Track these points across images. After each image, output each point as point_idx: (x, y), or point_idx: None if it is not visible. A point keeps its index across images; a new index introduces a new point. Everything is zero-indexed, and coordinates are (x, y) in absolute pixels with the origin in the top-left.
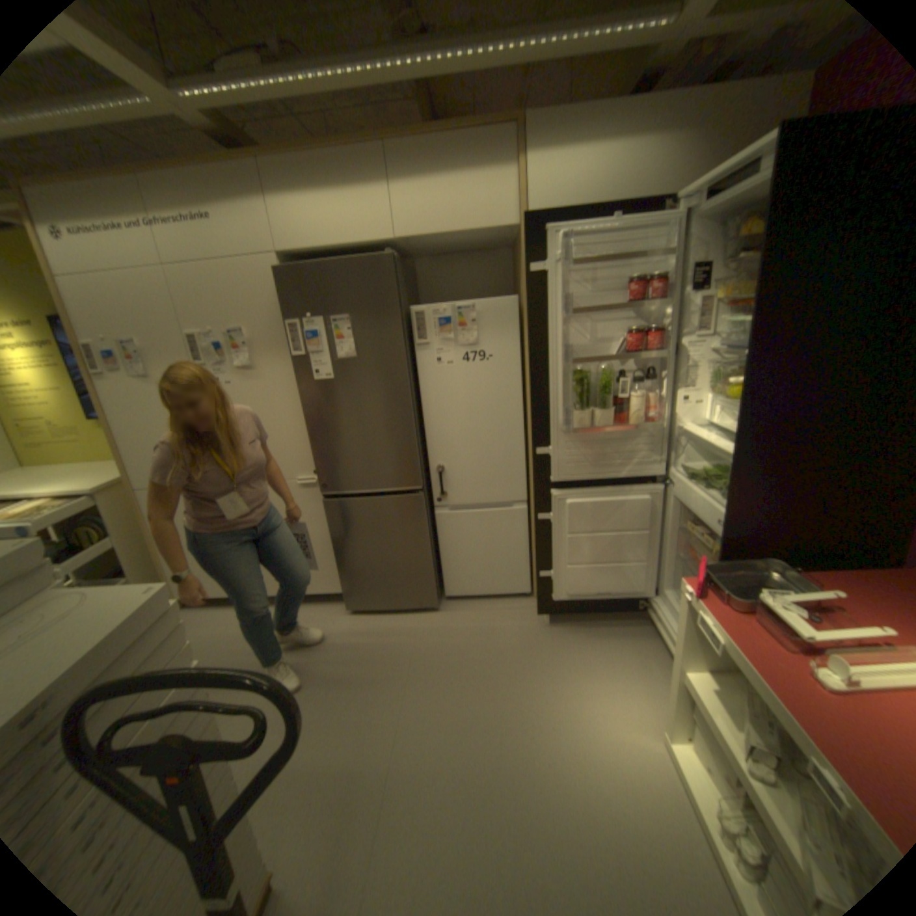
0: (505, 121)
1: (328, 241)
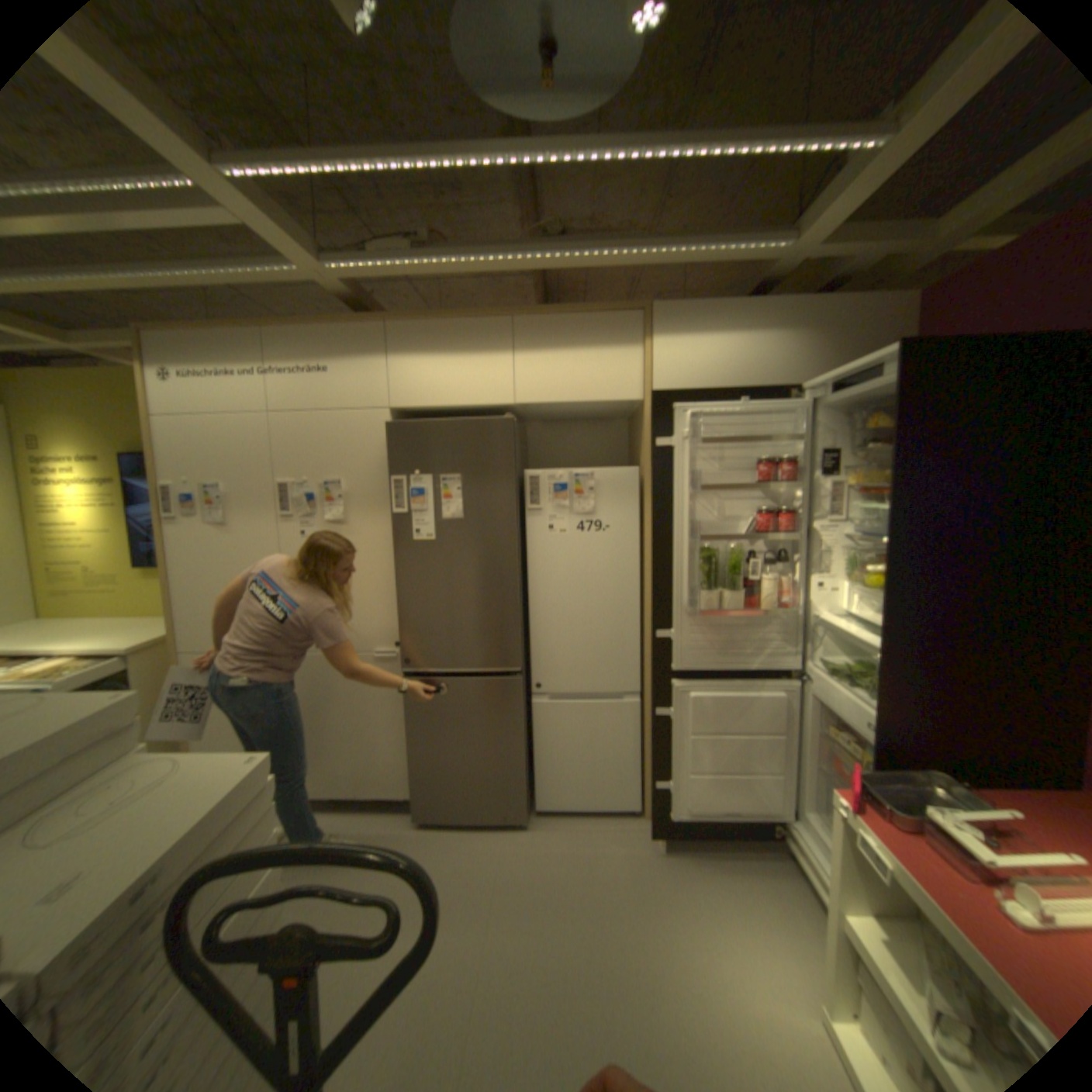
0: (632, 309)
1: (446, 403)
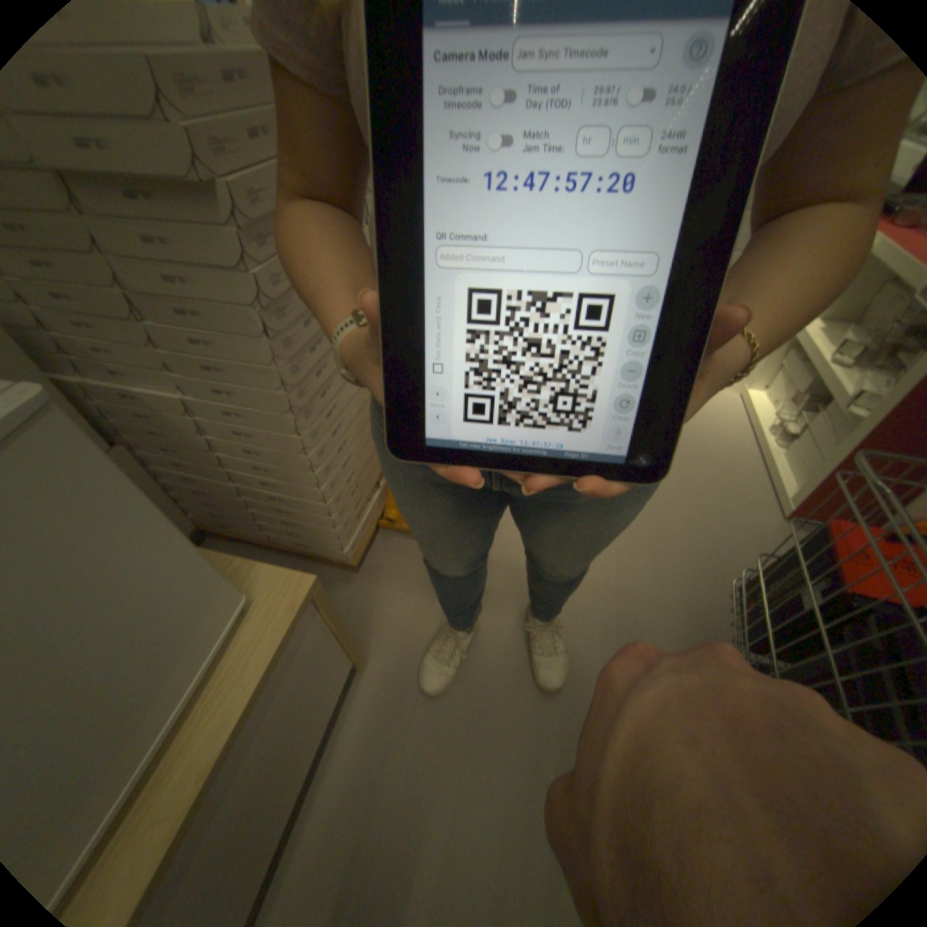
0: None
1: None
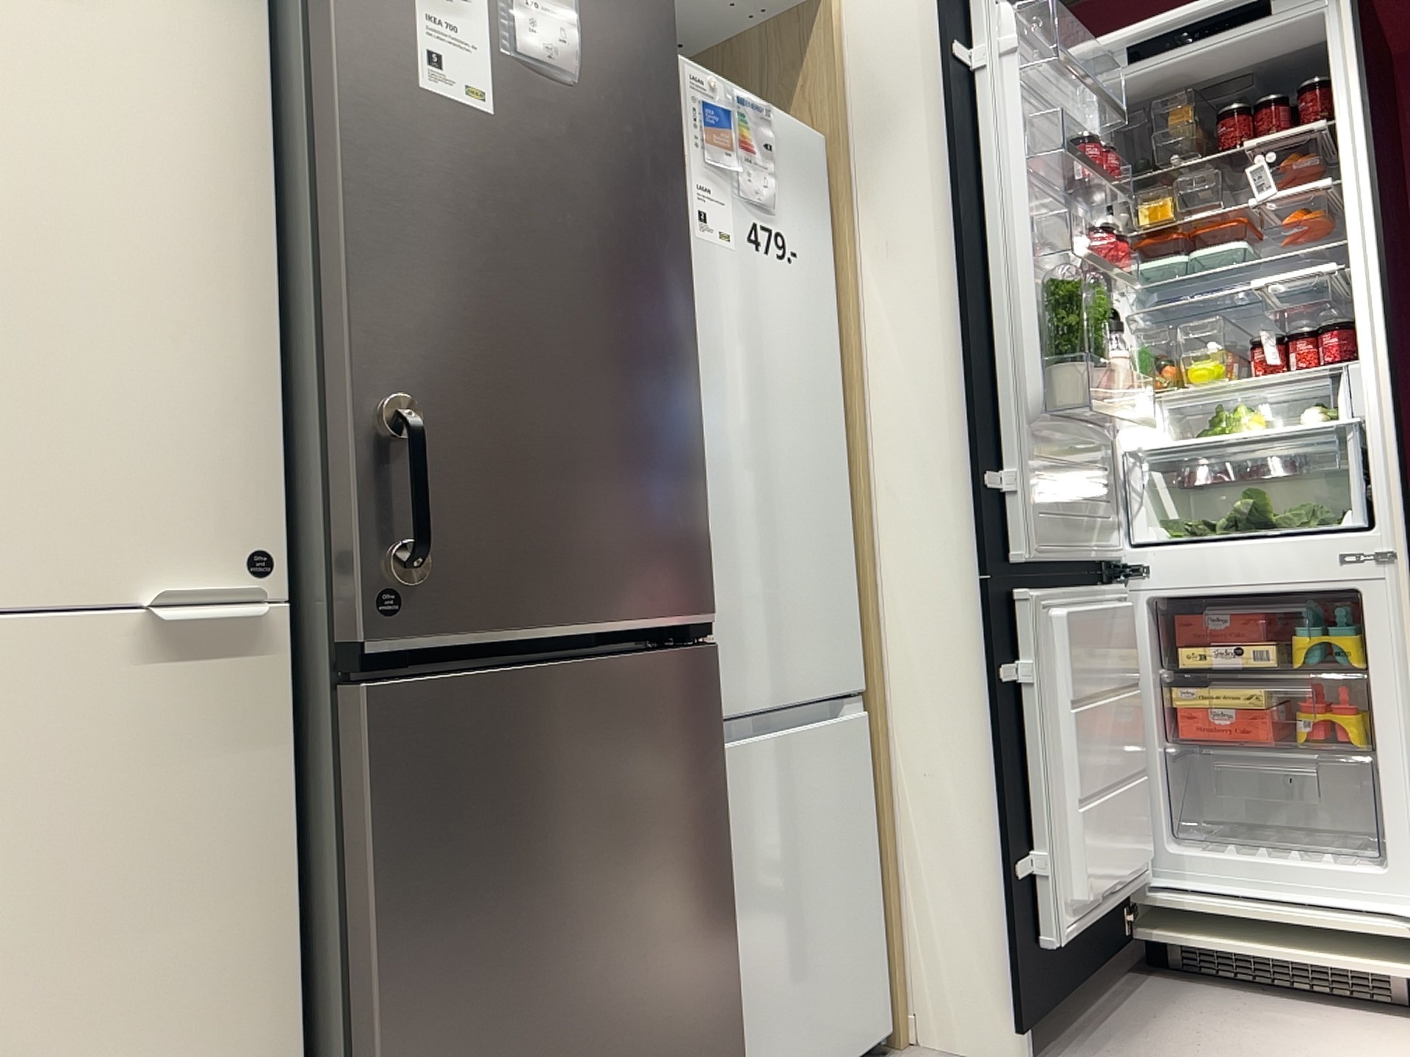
0: None
1: None
